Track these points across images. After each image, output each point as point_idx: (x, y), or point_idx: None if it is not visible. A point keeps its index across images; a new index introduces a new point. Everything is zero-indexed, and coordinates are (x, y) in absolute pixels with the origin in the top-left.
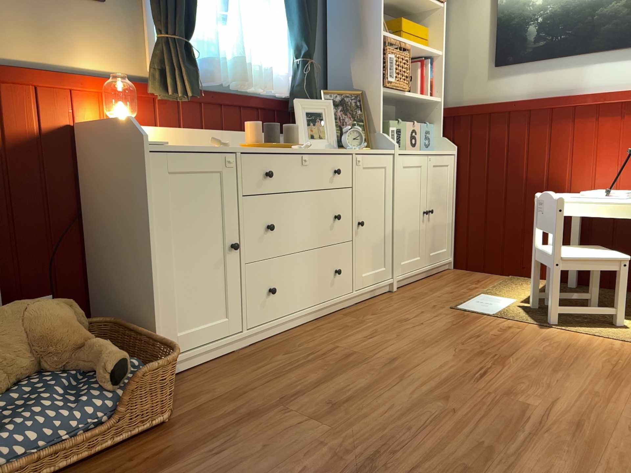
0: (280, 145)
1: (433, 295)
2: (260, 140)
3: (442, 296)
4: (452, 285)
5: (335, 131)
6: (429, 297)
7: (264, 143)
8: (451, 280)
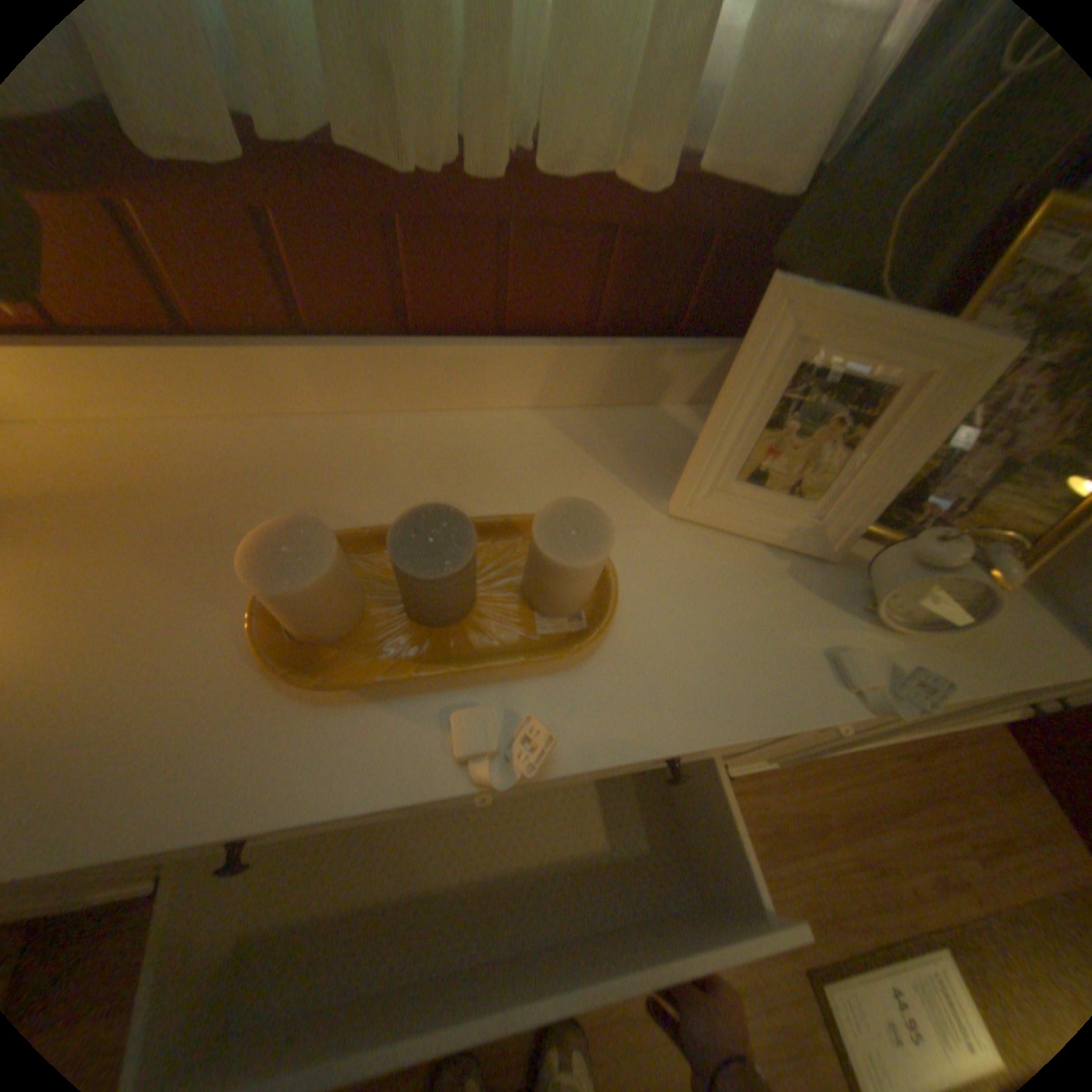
0: (412, 681)
1: (832, 858)
2: (331, 623)
3: (845, 885)
4: (921, 829)
5: (892, 503)
6: (814, 864)
7: (306, 689)
8: (940, 795)
